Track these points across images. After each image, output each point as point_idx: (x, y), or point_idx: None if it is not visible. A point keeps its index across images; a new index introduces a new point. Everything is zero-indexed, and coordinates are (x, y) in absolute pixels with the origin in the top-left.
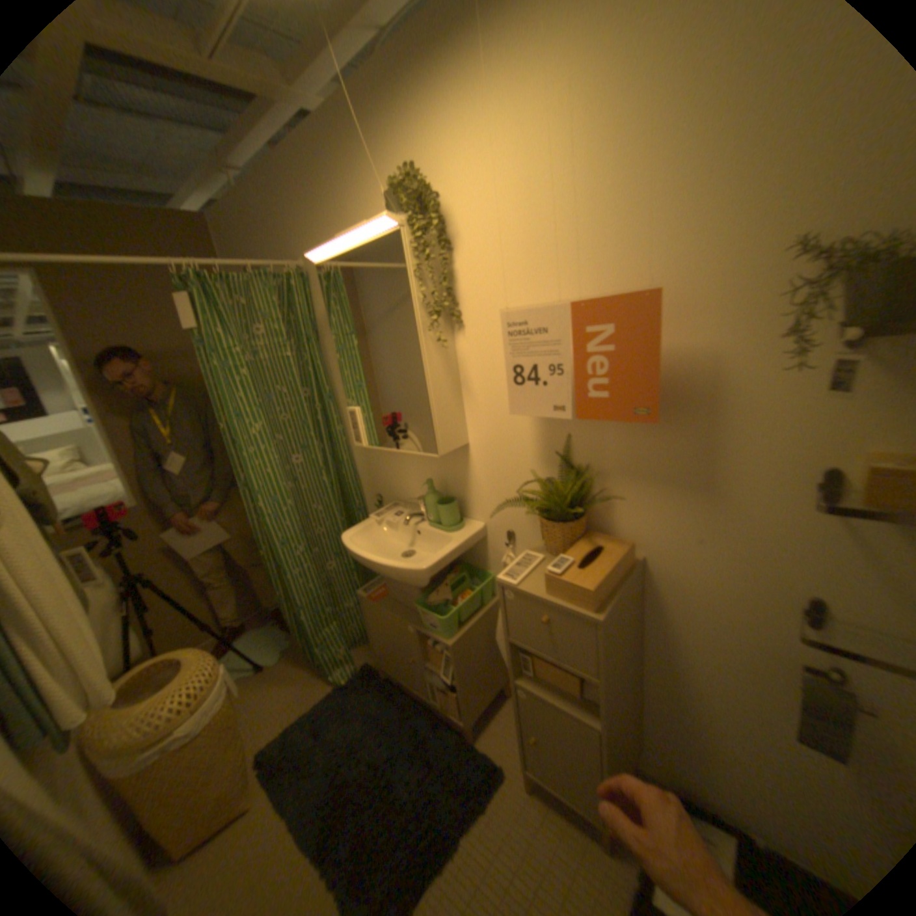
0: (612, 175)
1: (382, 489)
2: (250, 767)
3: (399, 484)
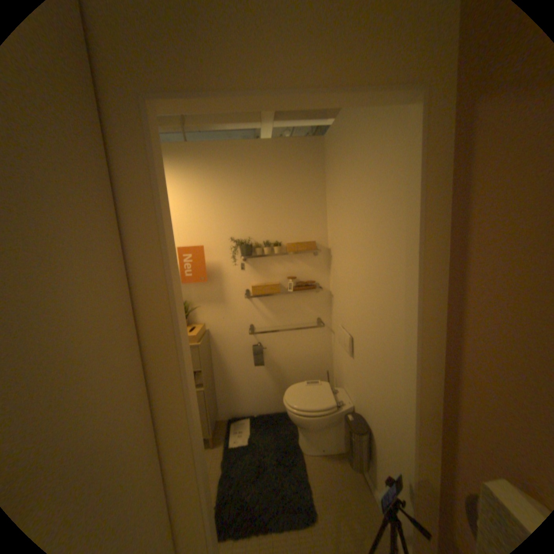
0: (186, 215)
1: None
2: None
3: None
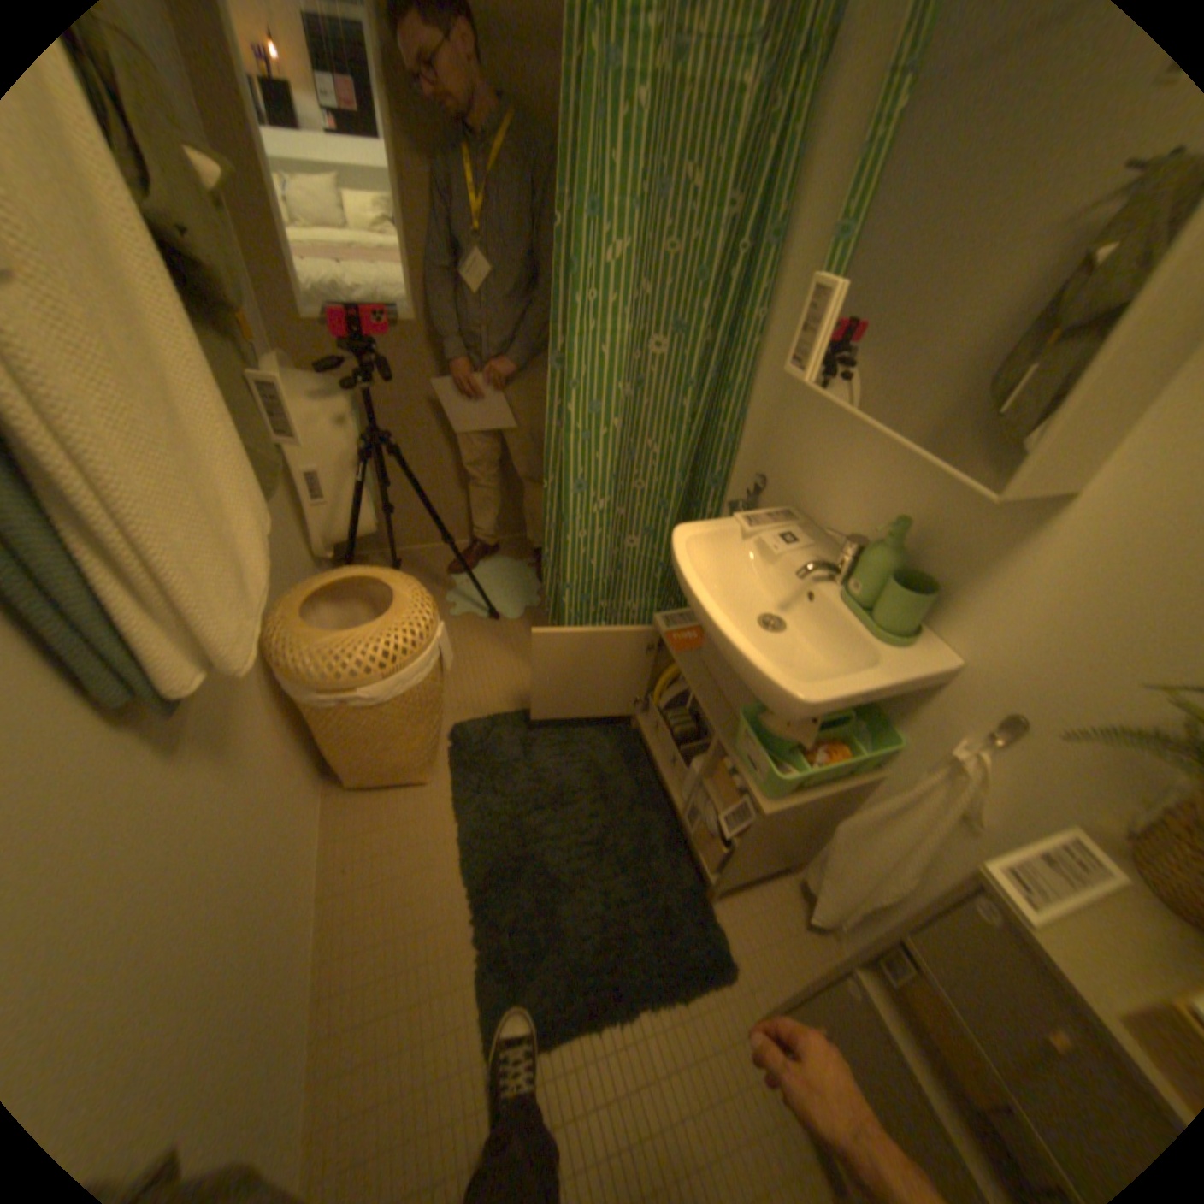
0: None
1: (776, 470)
2: (448, 733)
3: (817, 480)
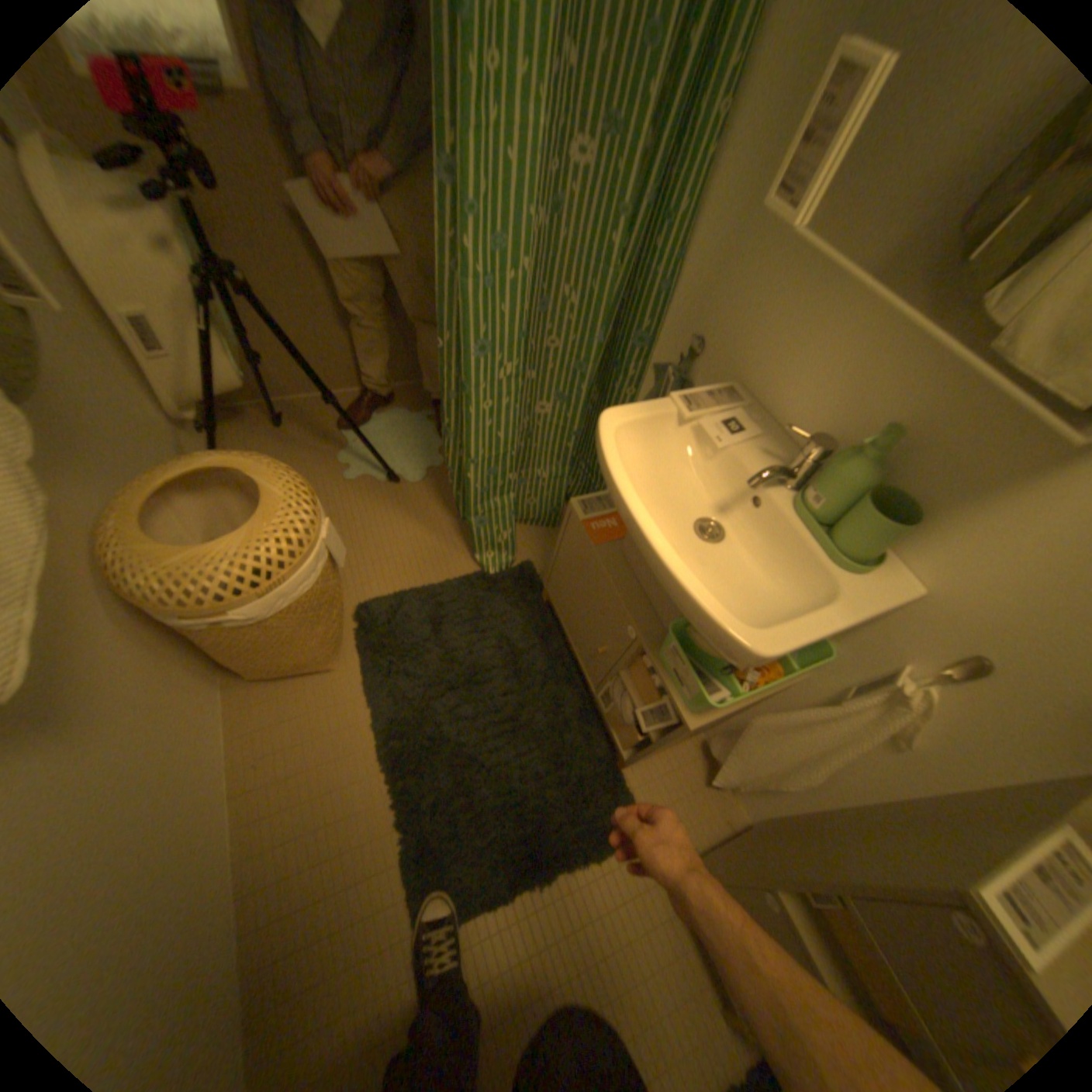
0: None
1: (719, 333)
2: (353, 613)
3: (772, 353)
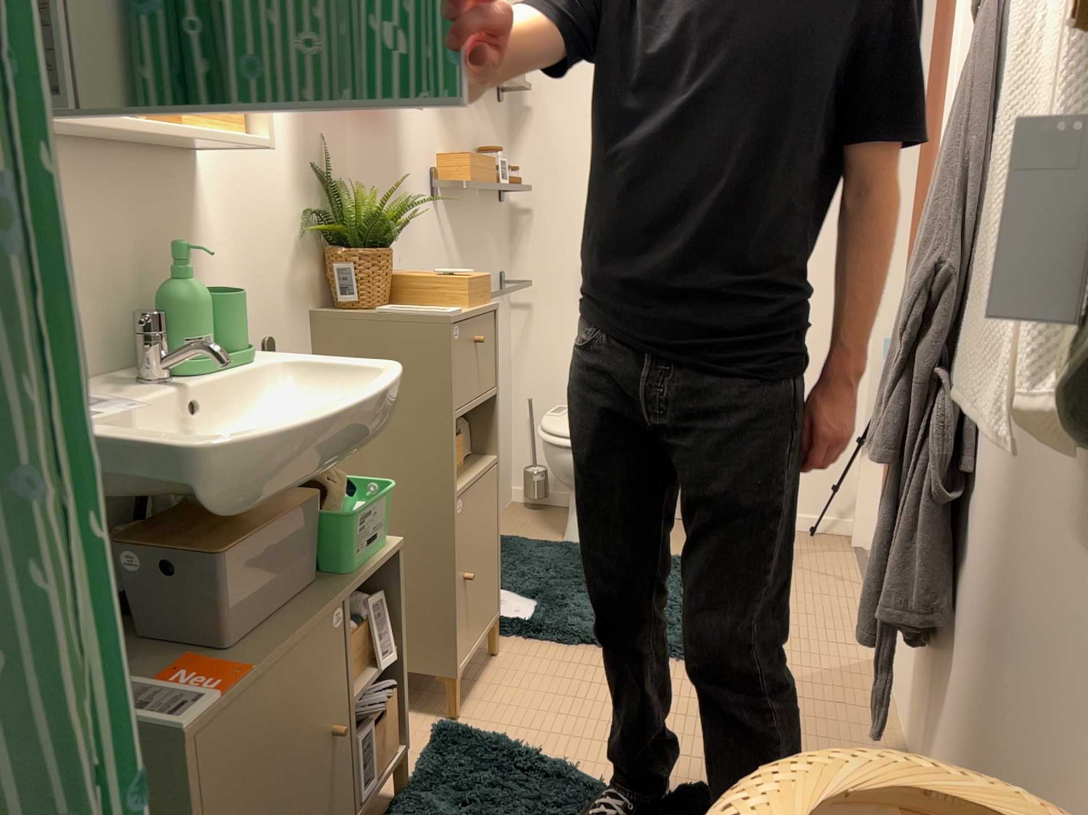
0: None
1: None
2: None
3: None
